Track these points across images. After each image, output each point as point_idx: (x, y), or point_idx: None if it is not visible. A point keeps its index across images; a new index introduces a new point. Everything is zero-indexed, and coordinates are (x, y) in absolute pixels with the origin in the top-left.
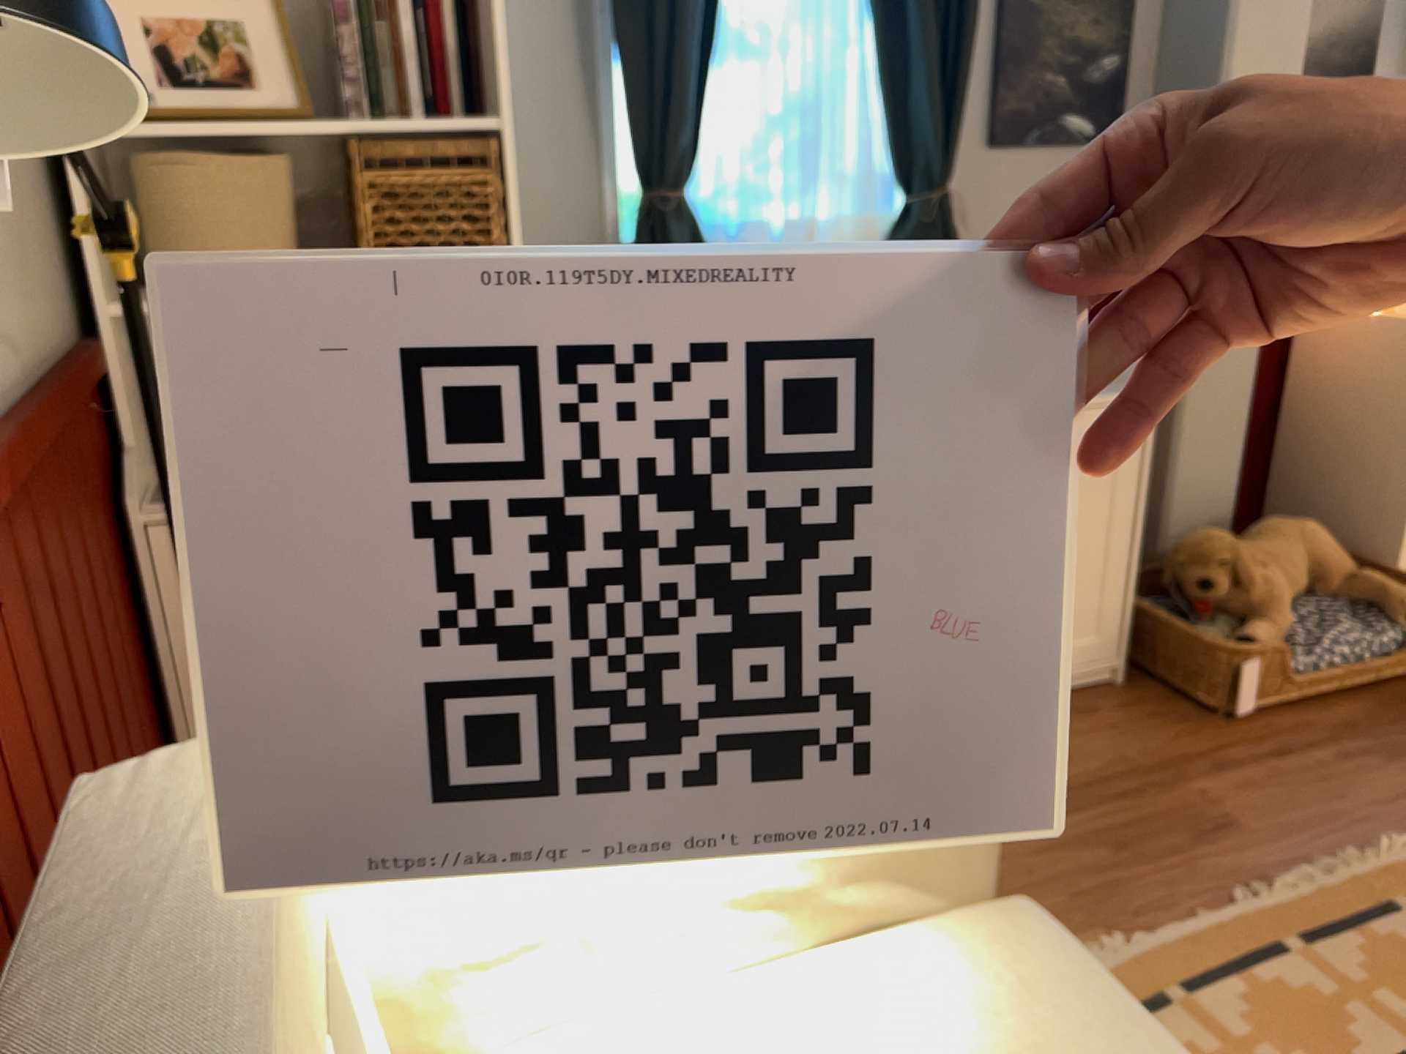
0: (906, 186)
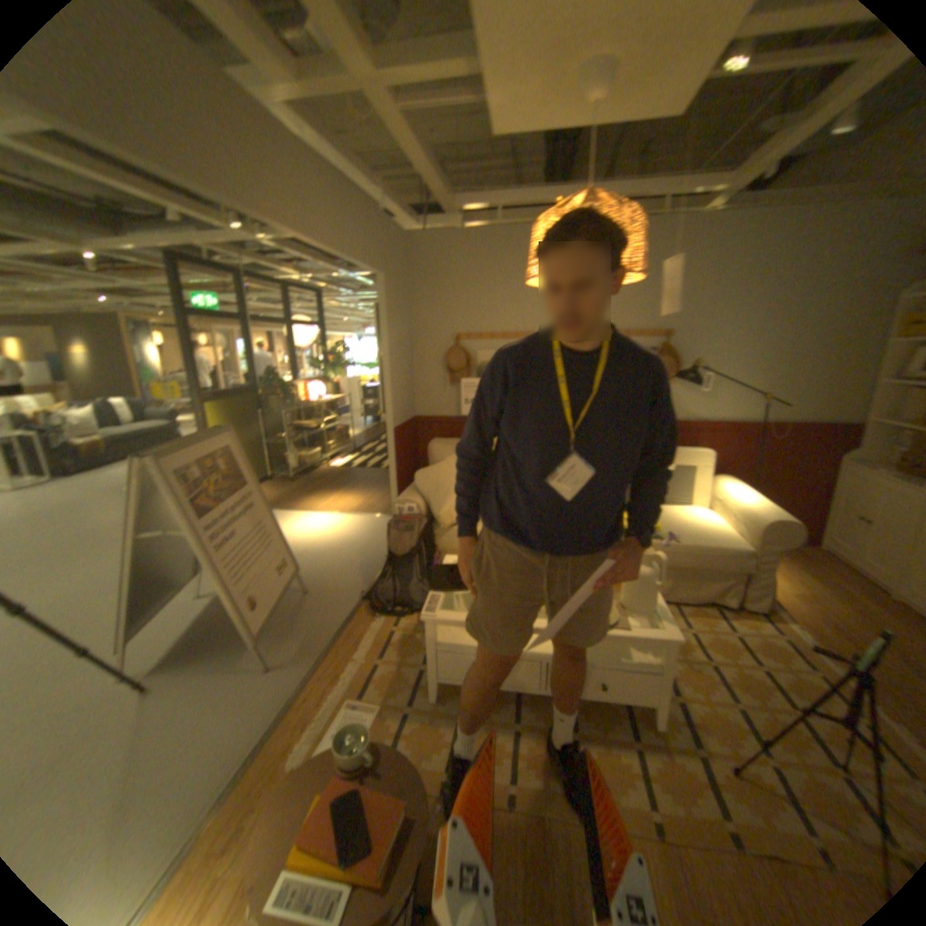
0: None
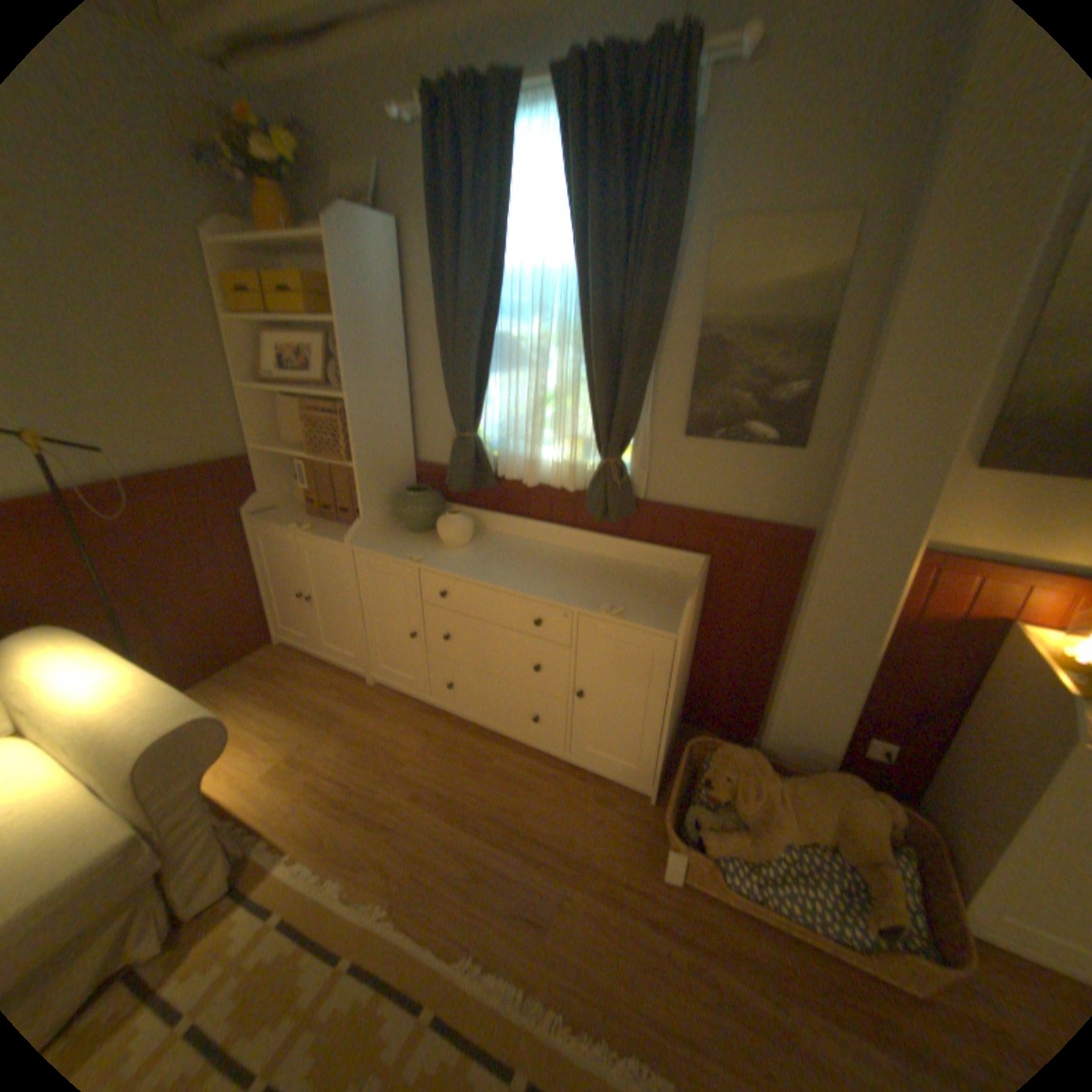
0: (601, 452)
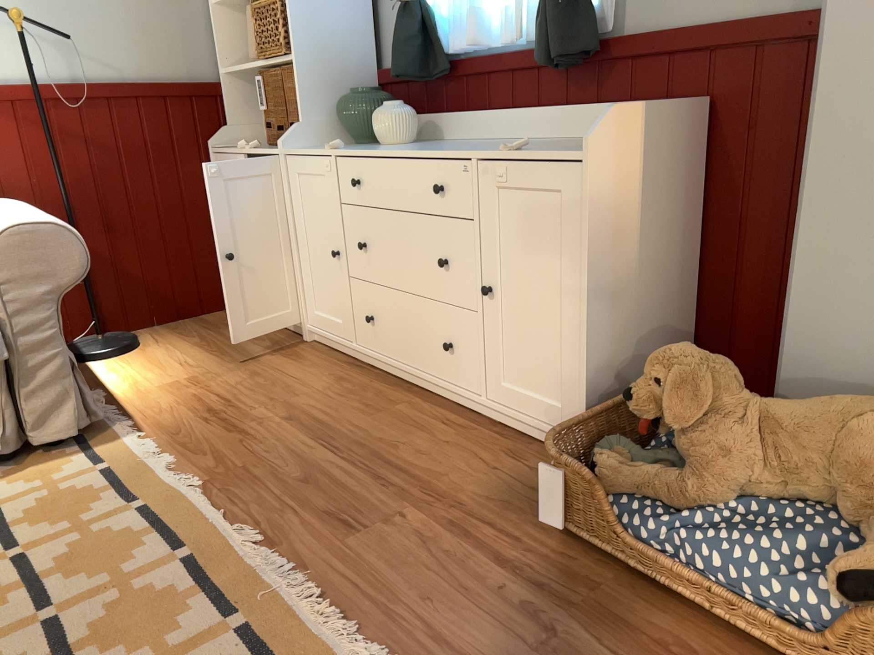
0: None
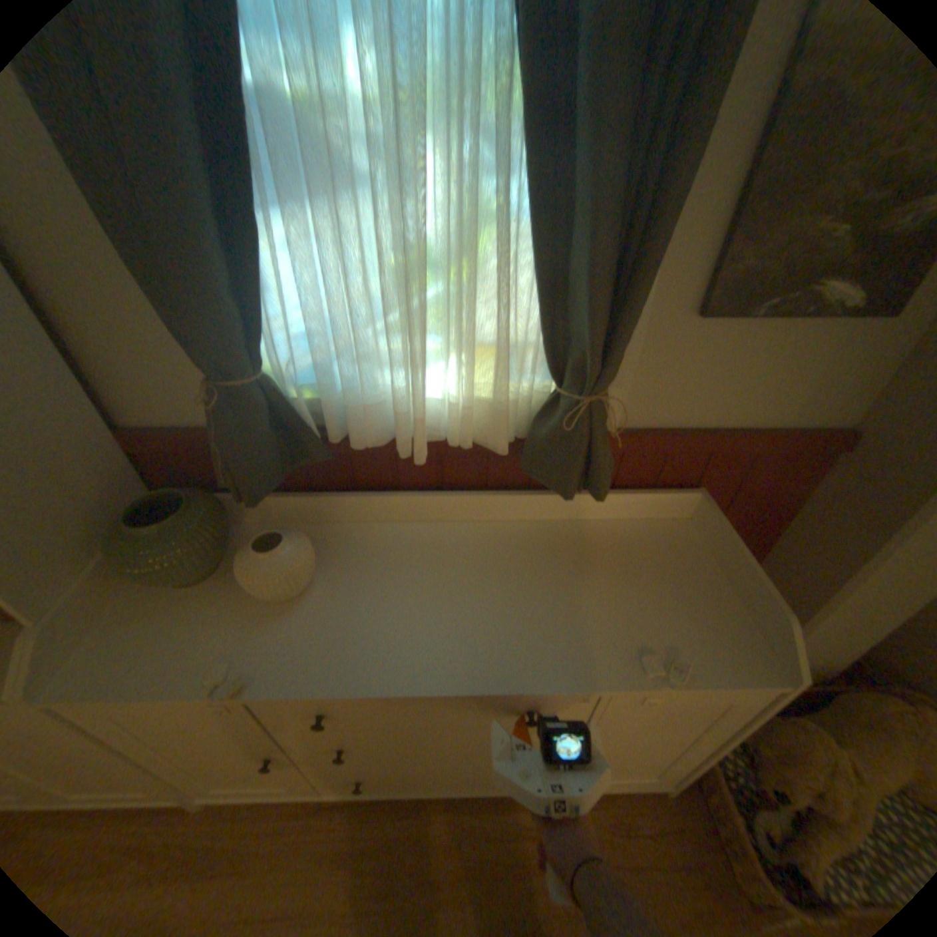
0: (559, 370)
